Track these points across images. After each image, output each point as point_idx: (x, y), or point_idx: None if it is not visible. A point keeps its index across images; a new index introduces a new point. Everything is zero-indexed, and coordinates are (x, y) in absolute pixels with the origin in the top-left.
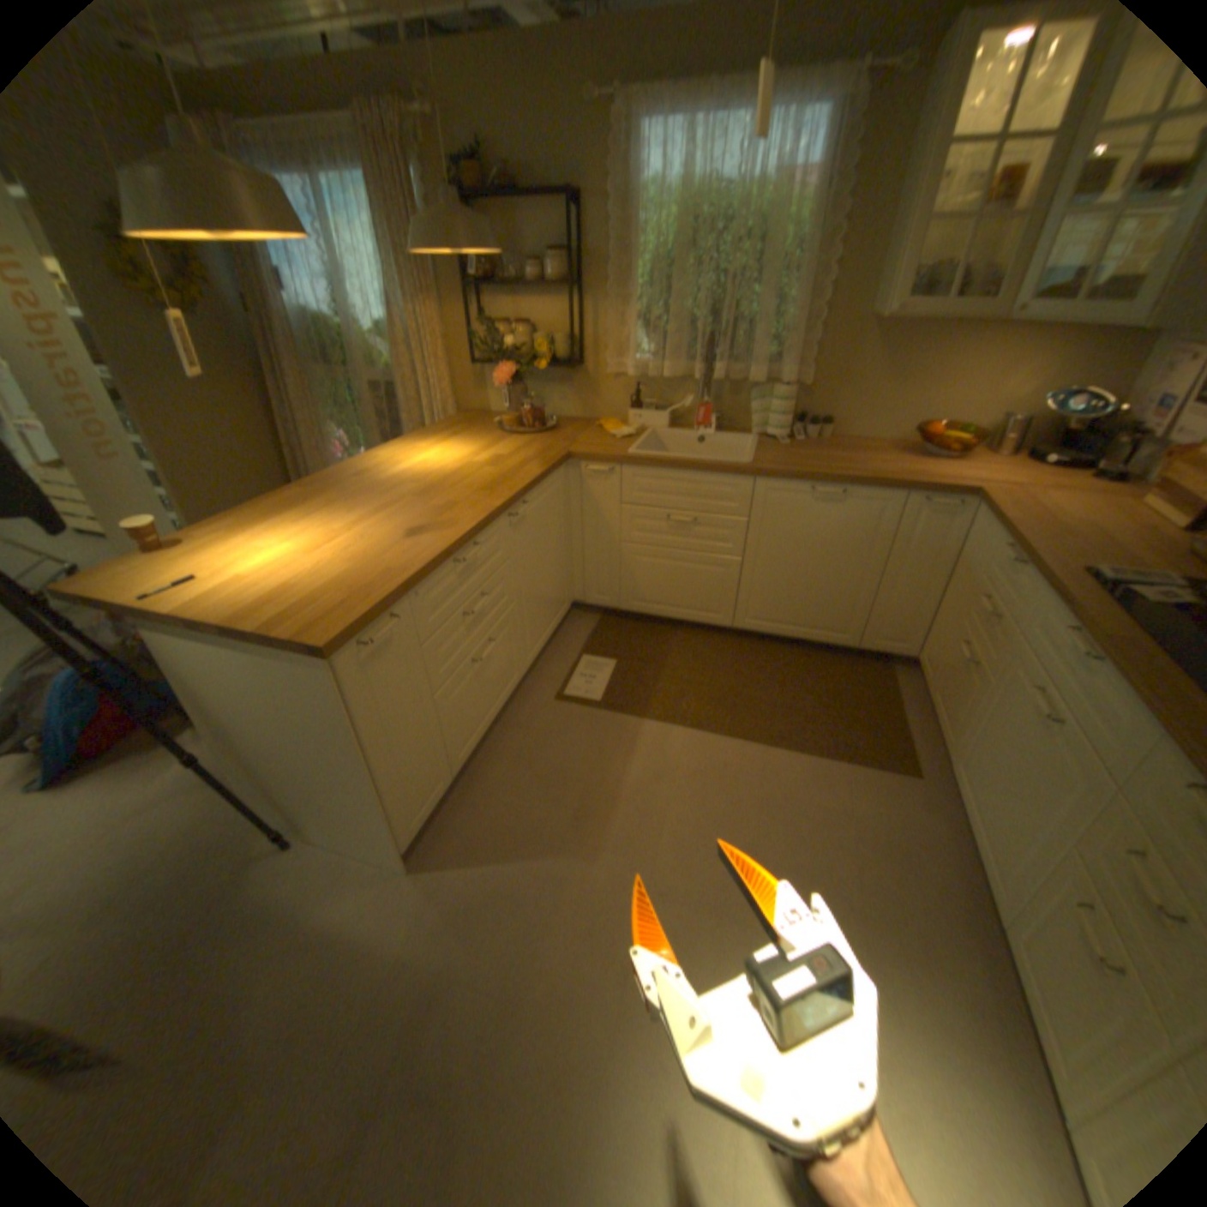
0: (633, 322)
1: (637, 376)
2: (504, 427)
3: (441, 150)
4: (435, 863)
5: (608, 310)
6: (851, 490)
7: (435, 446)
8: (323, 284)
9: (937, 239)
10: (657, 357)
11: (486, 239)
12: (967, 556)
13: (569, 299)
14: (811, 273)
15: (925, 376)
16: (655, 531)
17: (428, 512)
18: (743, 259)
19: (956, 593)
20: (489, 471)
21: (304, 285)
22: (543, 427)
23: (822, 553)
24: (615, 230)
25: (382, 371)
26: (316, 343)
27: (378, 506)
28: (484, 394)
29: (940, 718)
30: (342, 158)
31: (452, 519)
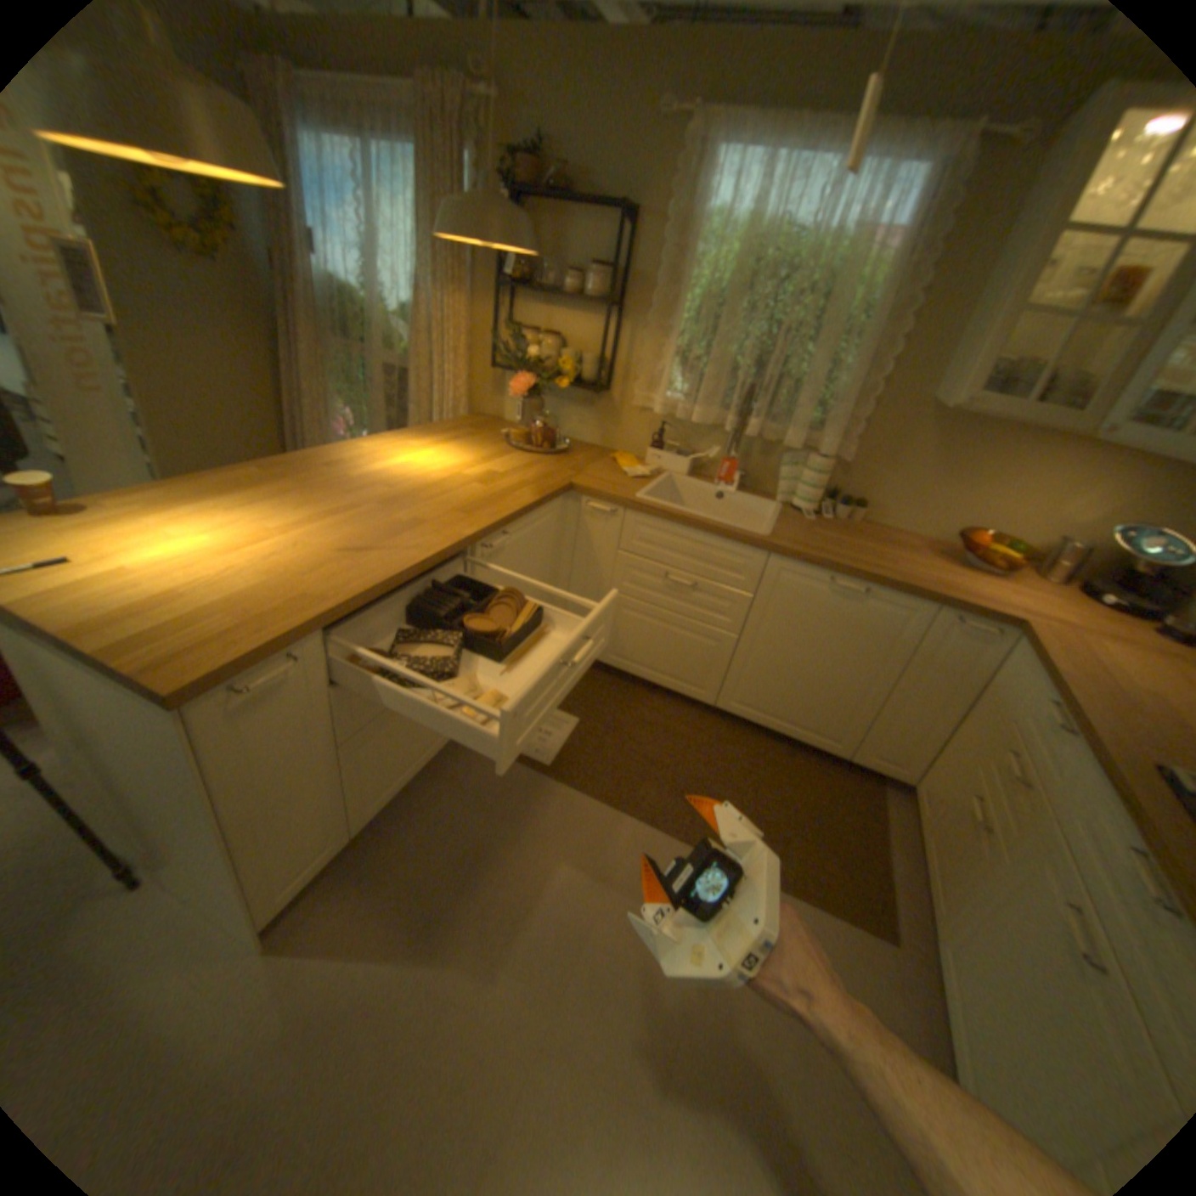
0: (670, 358)
1: (665, 415)
2: (511, 442)
3: (503, 140)
4: (302, 946)
5: (647, 340)
6: (876, 591)
7: (430, 448)
8: (357, 256)
9: (1022, 333)
10: (690, 400)
11: (525, 239)
12: (997, 693)
13: (607, 320)
14: (875, 342)
15: (979, 478)
16: (650, 587)
17: (387, 528)
18: (802, 314)
19: (976, 733)
20: (476, 490)
21: (338, 253)
22: (553, 450)
23: (830, 651)
24: (669, 258)
25: (401, 357)
26: (339, 315)
27: (334, 508)
28: (502, 402)
29: (933, 875)
30: (399, 130)
31: (410, 542)
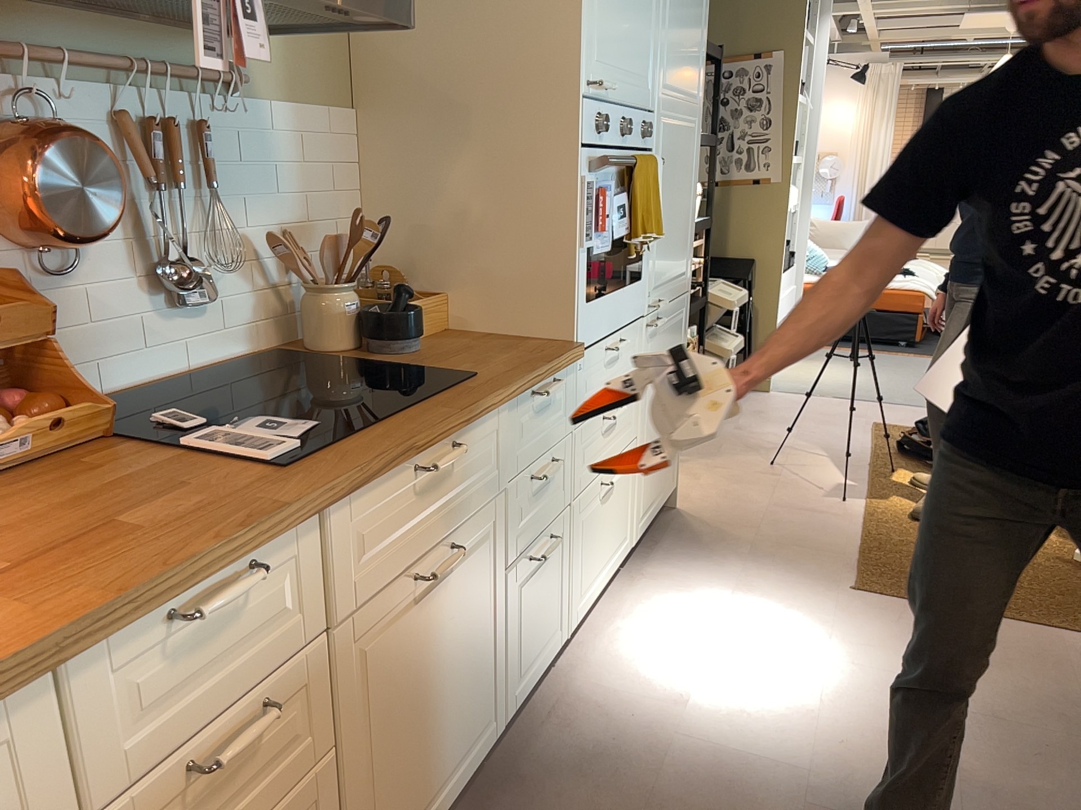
0: None
1: None
2: None
3: None
4: None
5: None
6: None
7: None
8: None
9: None
10: None
11: None
12: None
13: None
14: None
15: None
16: None
17: None
18: None
19: None
20: None
21: None
22: None
23: None
24: None
25: None
26: None
27: None
28: None
29: None
30: None
31: None
